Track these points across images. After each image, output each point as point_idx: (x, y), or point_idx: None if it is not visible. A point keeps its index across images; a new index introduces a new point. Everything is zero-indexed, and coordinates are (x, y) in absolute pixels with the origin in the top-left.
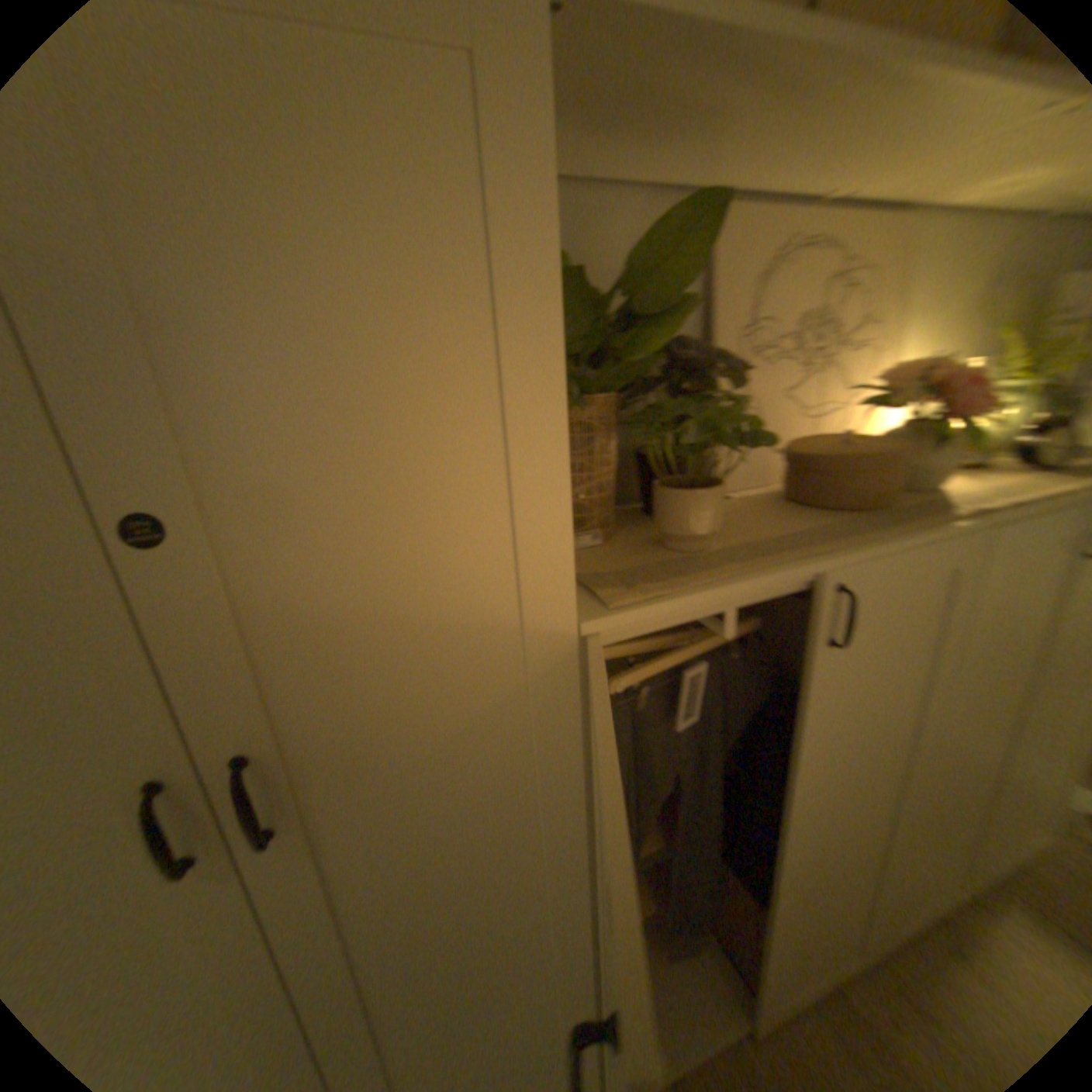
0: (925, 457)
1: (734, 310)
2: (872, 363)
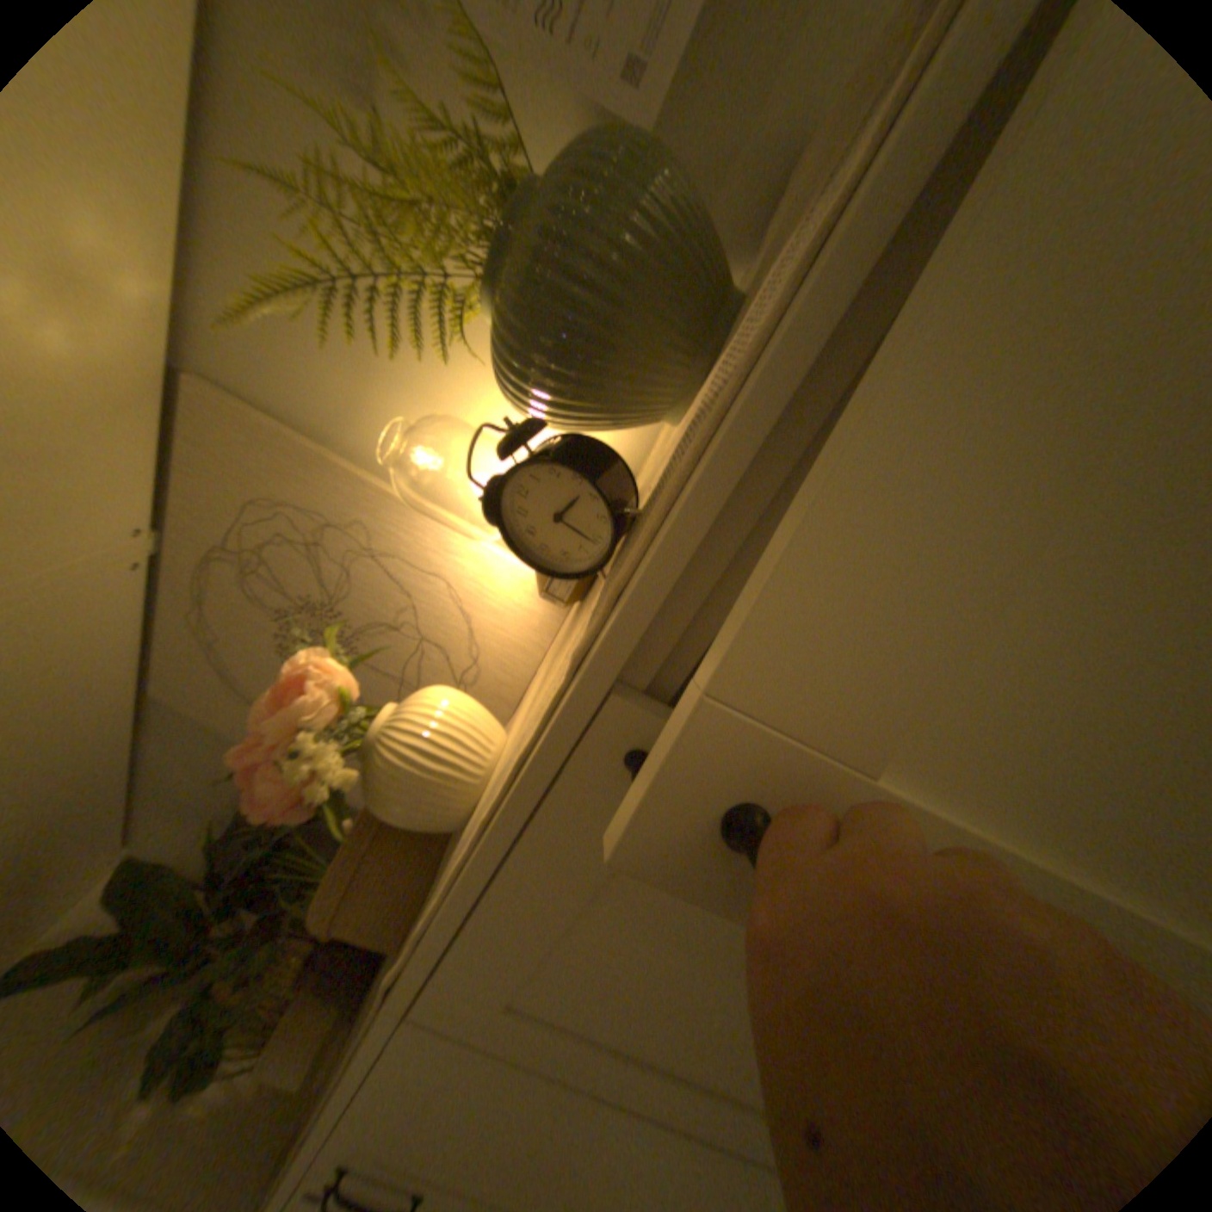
0: (392, 819)
1: None
2: (375, 581)
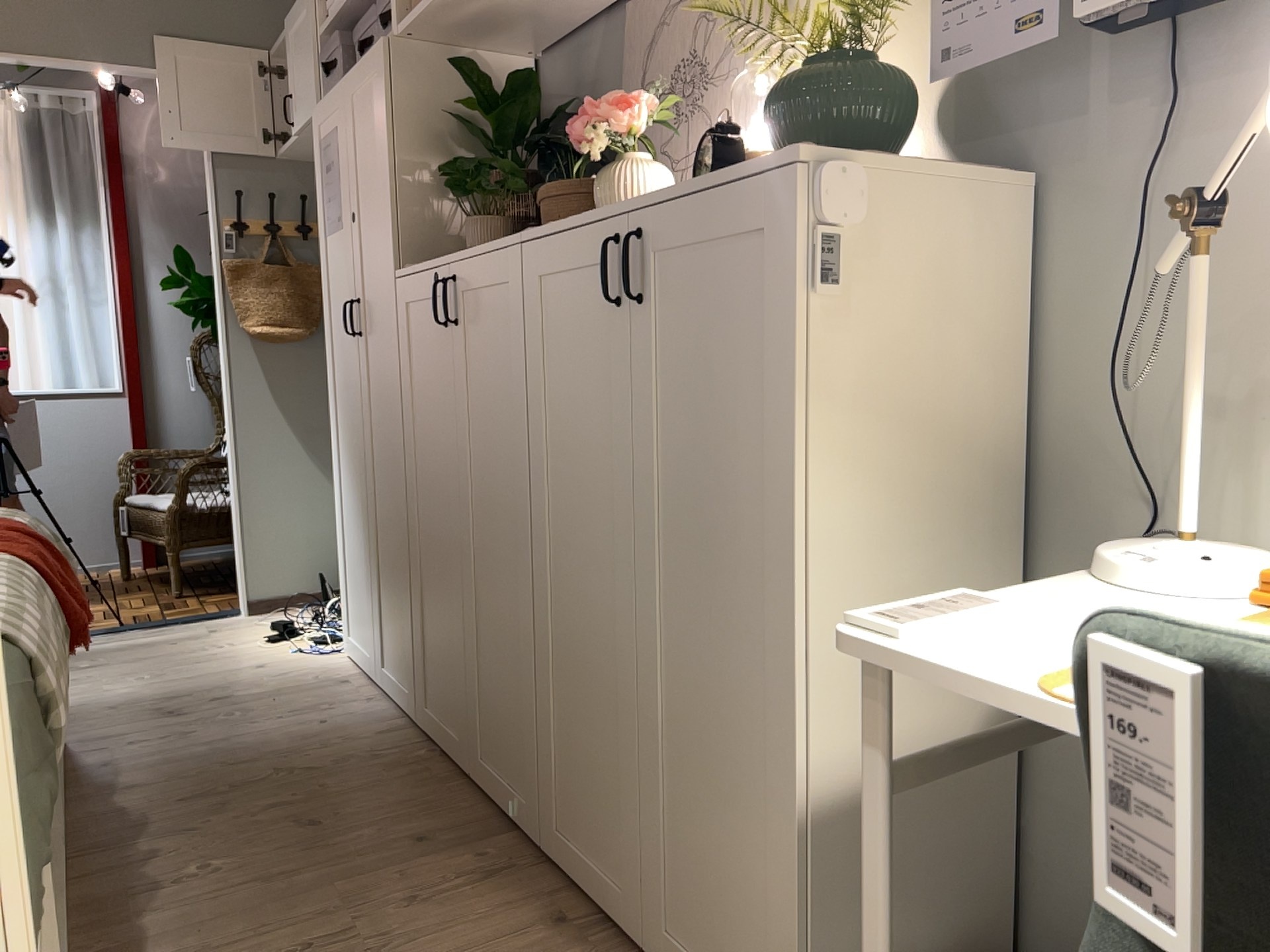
0: (597, 193)
1: (630, 85)
2: (728, 97)
